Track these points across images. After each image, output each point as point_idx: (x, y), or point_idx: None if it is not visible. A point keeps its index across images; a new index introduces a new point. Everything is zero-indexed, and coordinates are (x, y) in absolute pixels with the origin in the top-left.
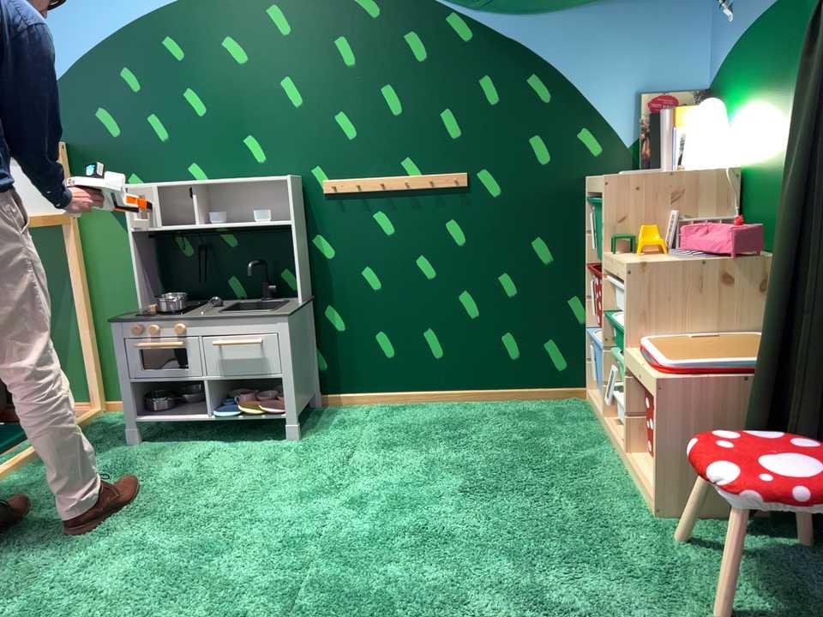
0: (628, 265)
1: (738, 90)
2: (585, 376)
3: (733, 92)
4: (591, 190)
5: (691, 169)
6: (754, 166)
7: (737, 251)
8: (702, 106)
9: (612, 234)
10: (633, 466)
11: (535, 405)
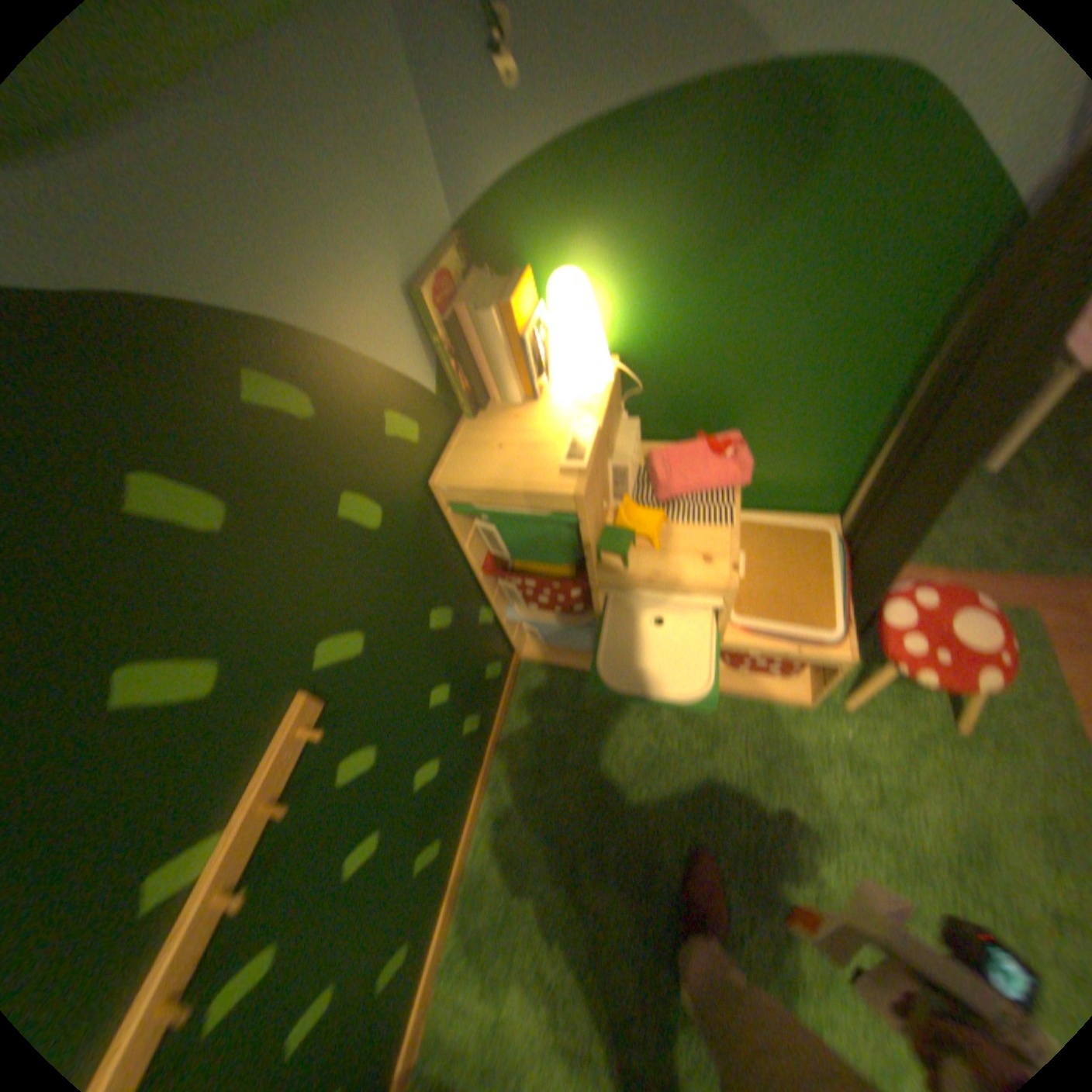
0: (736, 587)
1: (581, 239)
2: (513, 649)
3: (563, 240)
4: (480, 502)
5: (591, 393)
6: (651, 353)
7: (750, 477)
8: (562, 288)
9: (596, 545)
10: (730, 691)
11: (517, 723)
